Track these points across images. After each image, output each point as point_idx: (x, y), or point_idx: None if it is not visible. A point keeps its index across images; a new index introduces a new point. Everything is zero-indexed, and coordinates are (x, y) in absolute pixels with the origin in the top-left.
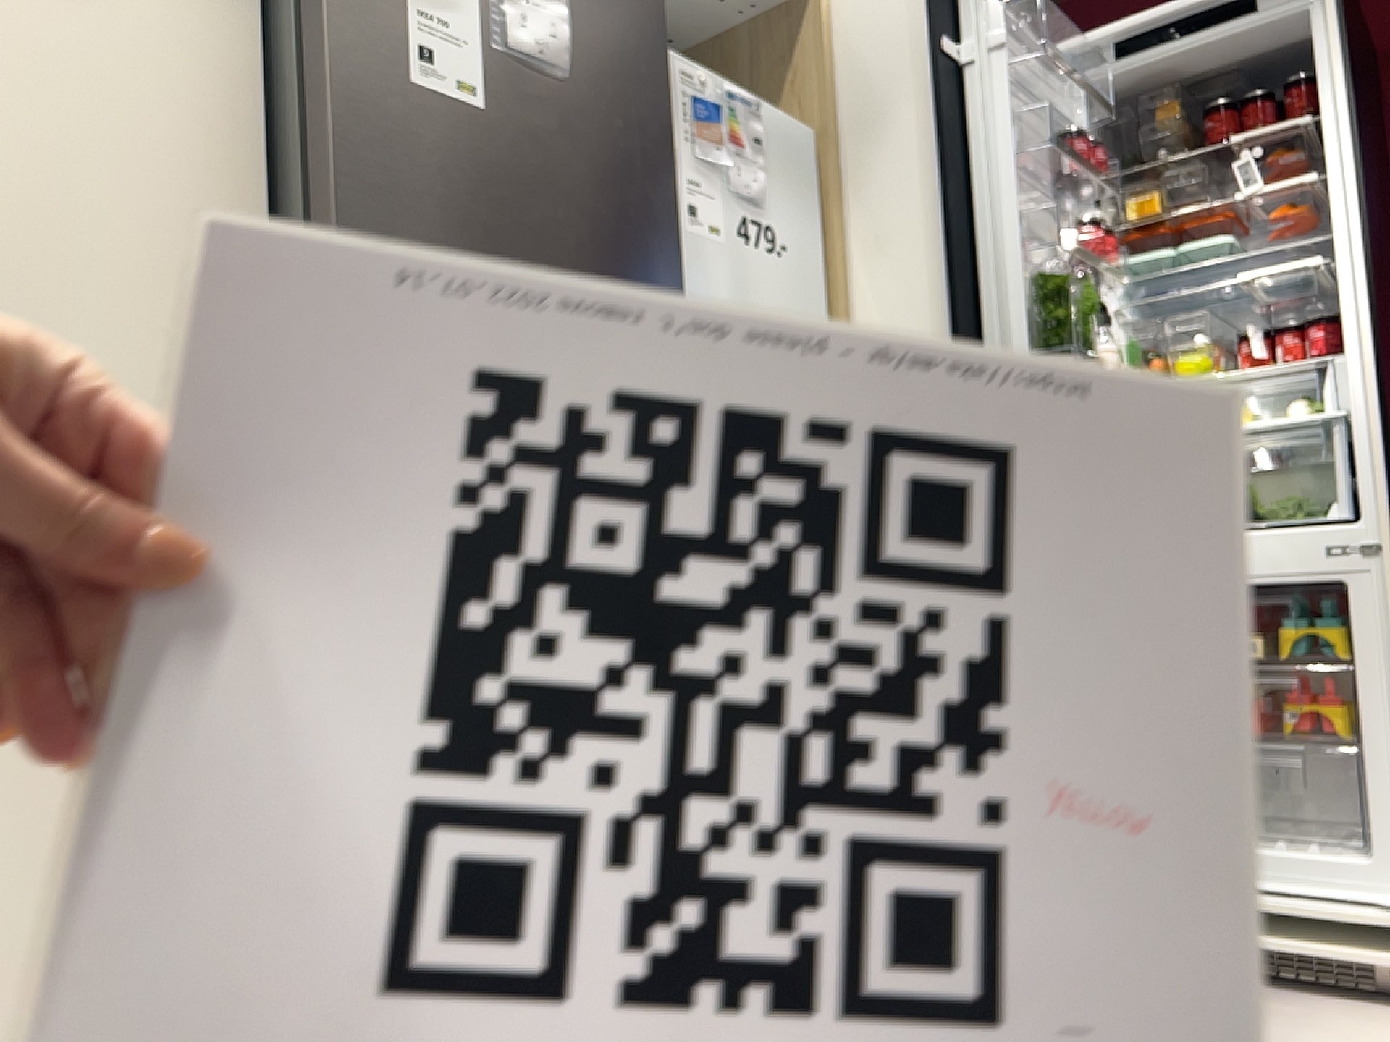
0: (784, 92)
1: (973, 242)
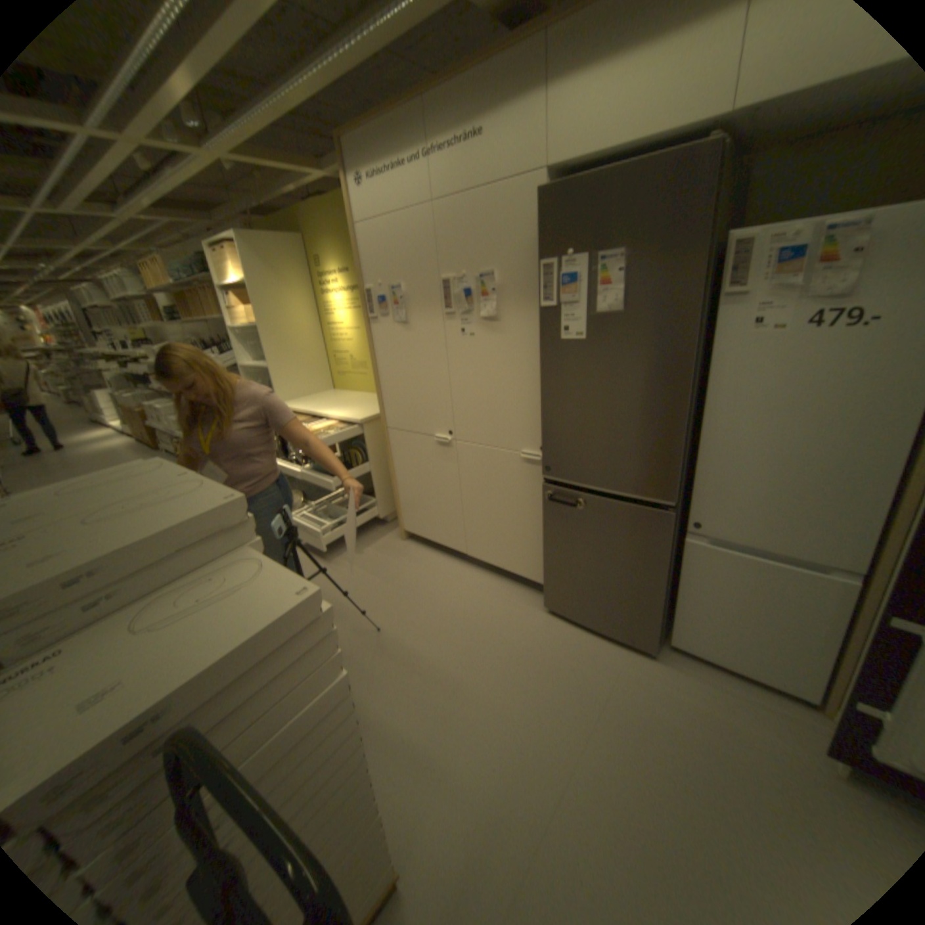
0: None
1: None
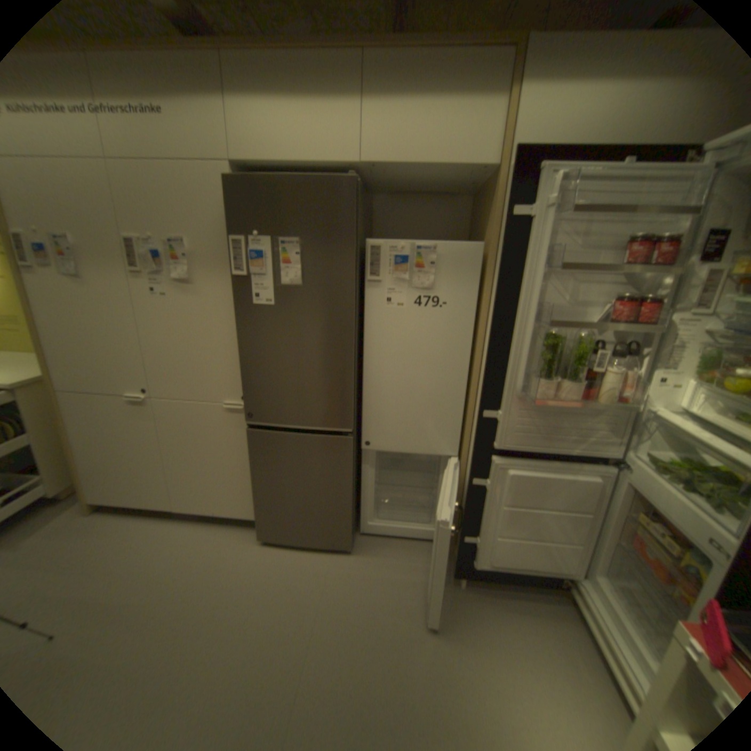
0: (490, 217)
1: (513, 314)
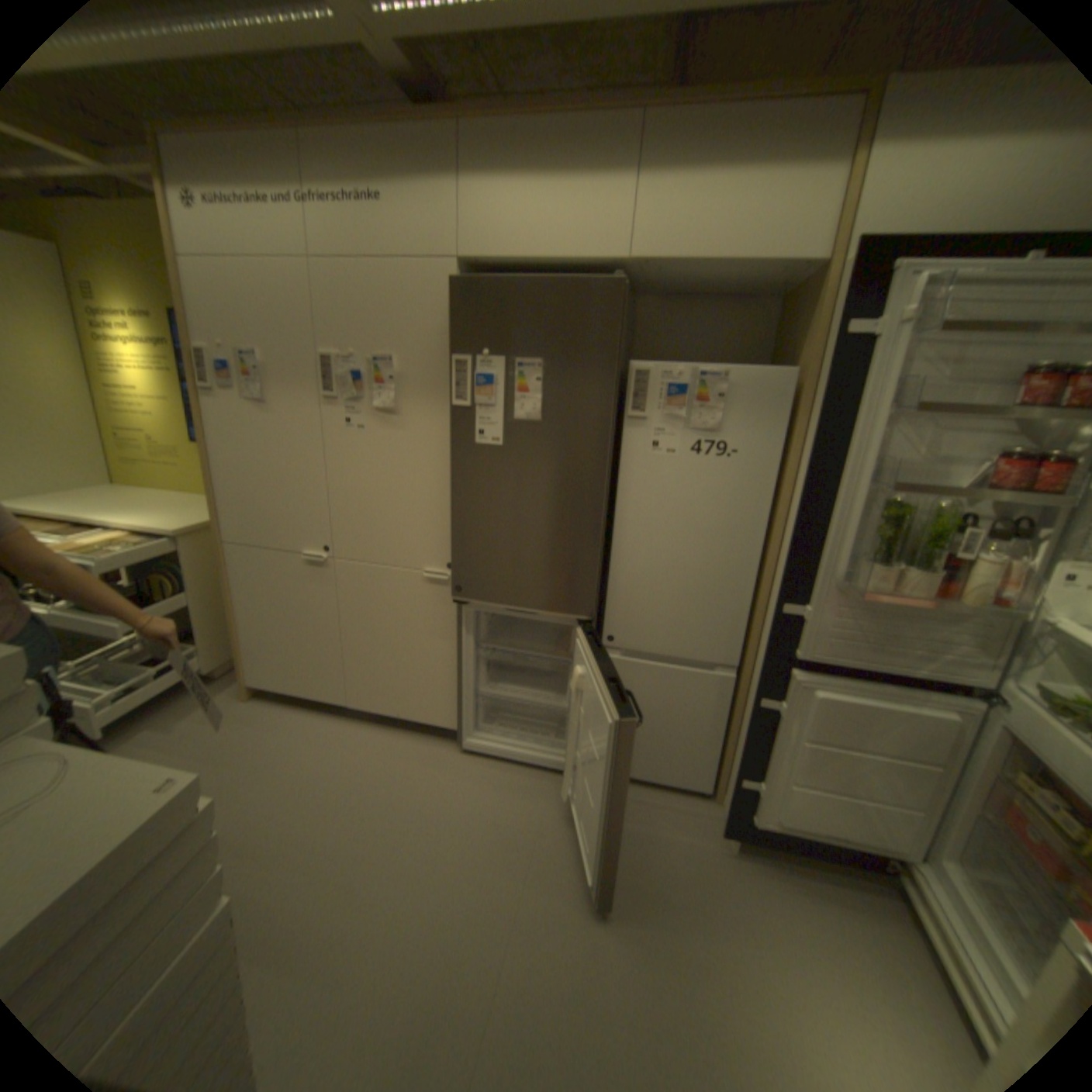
0: (809, 331)
1: (839, 470)
